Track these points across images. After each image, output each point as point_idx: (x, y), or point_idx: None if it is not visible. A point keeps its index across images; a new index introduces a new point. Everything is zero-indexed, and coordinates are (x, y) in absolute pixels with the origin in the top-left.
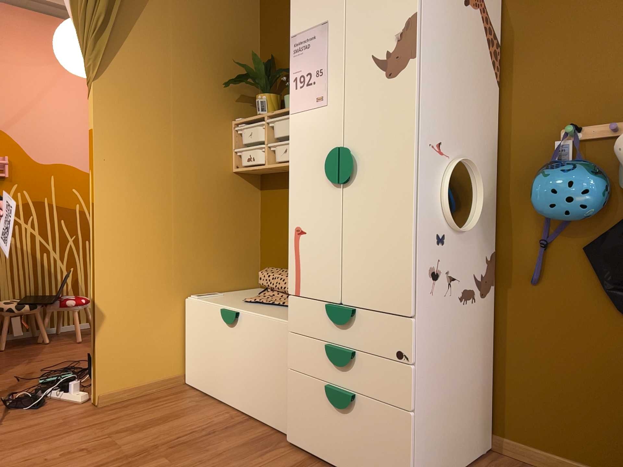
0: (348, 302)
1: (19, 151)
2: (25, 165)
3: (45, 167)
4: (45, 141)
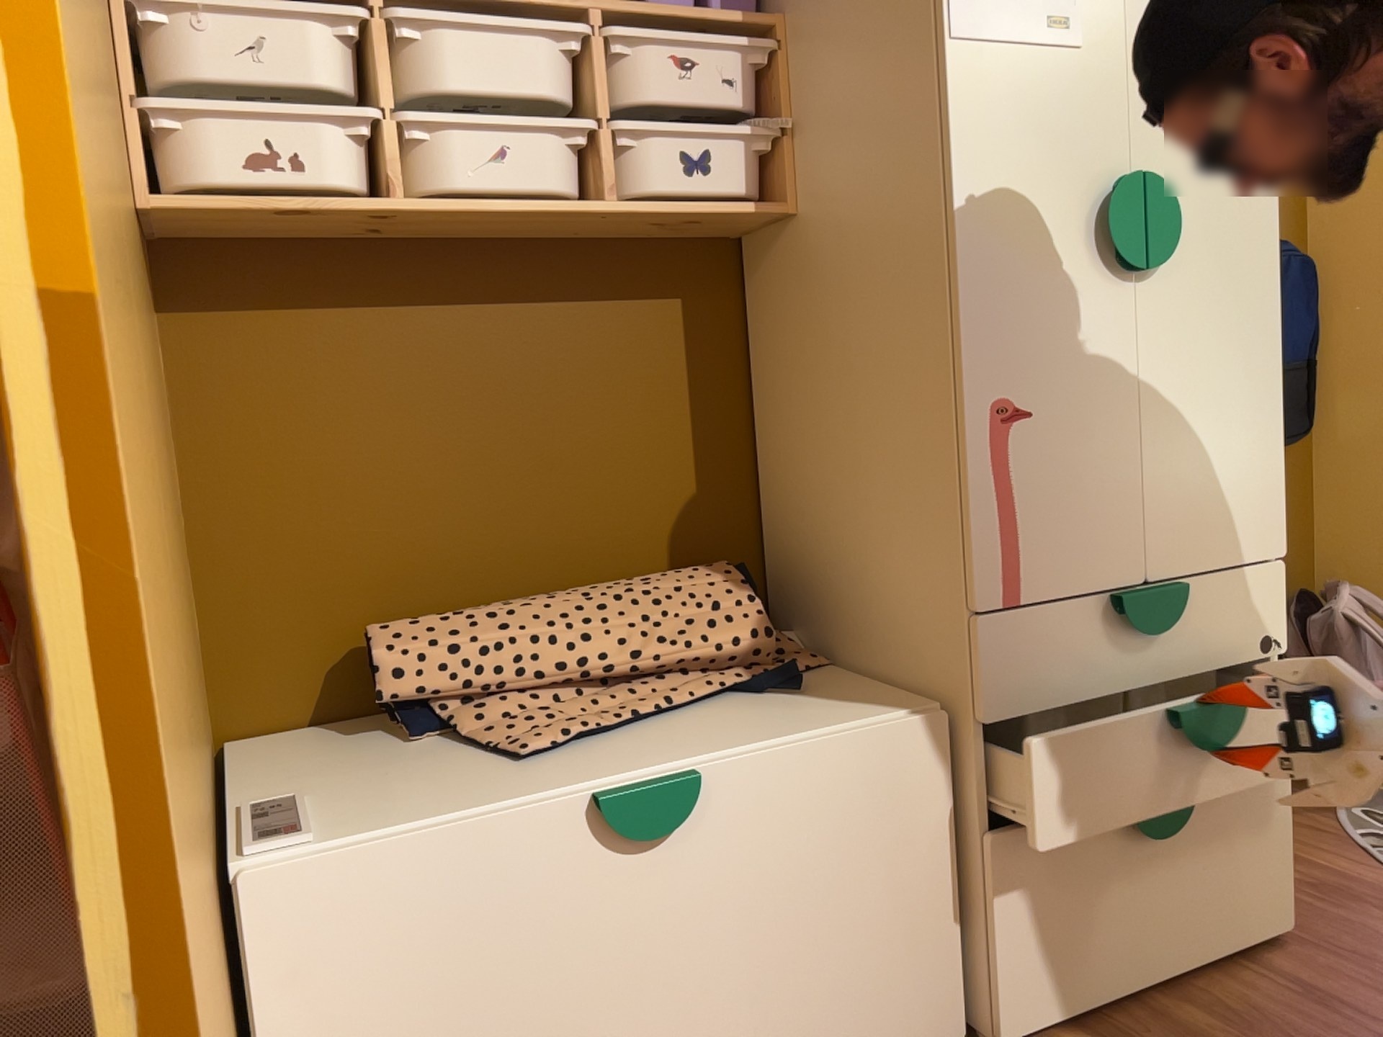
0: (1163, 570)
1: None
2: None
3: None
4: None
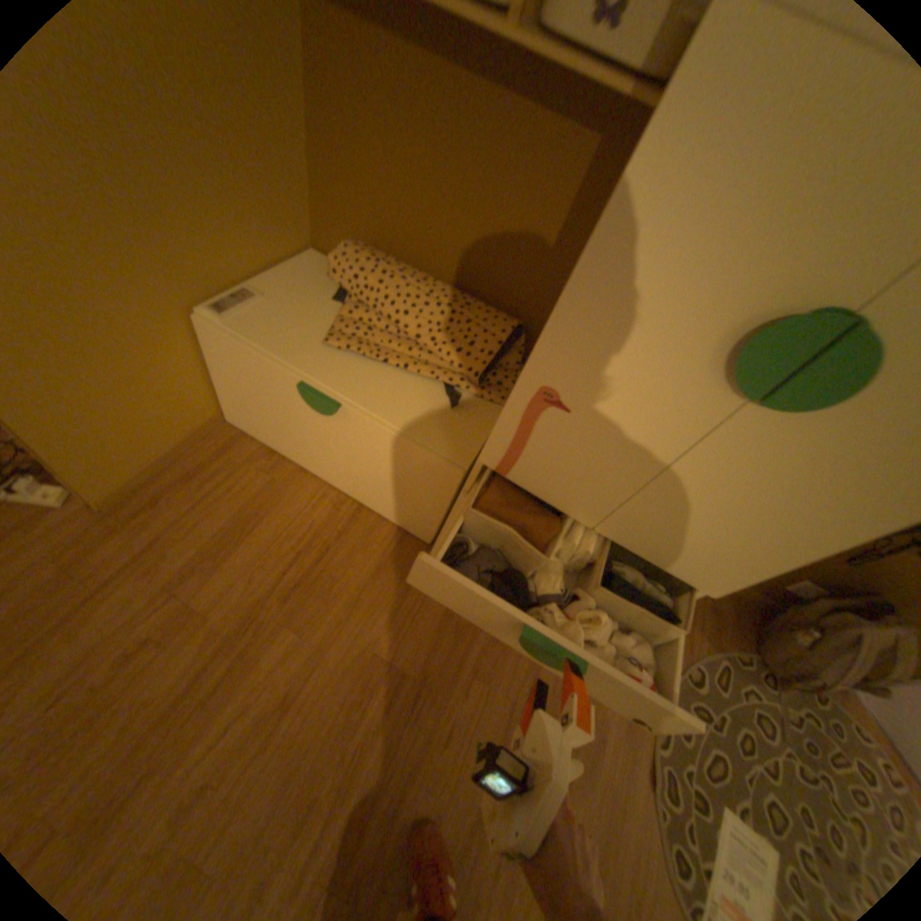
0: (609, 534)
1: None
2: None
3: None
4: None
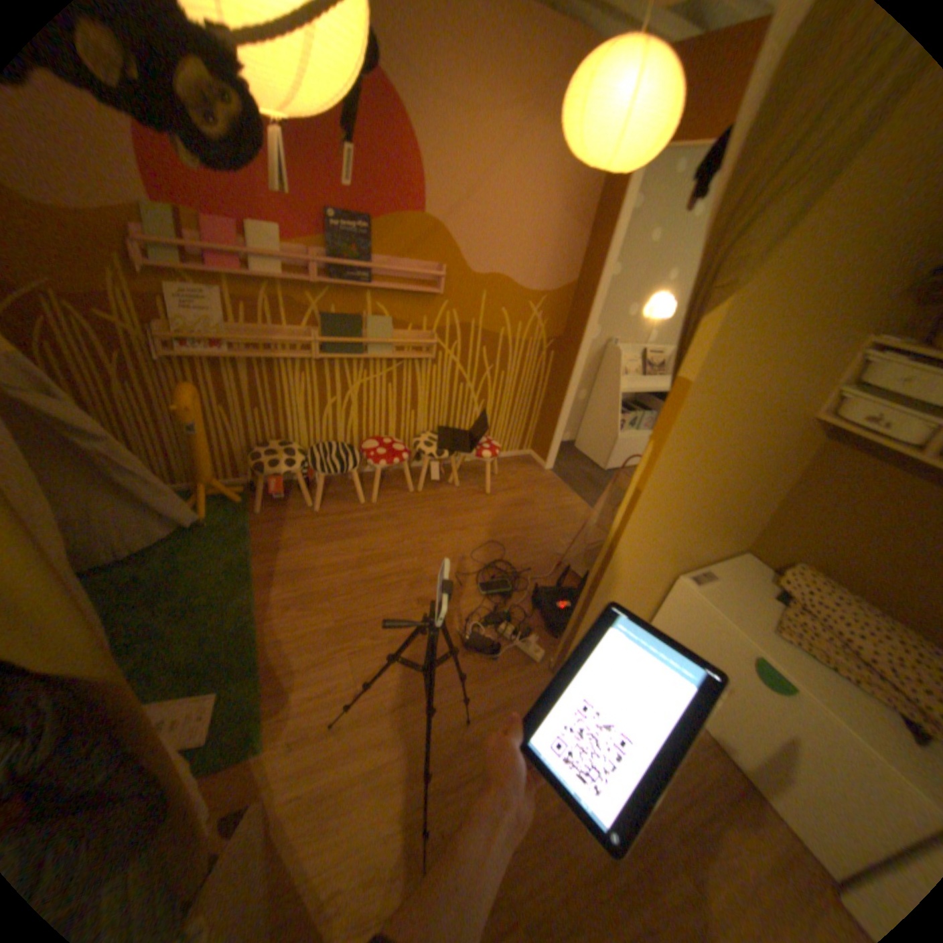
0: None
1: (453, 255)
2: (456, 275)
3: (477, 277)
4: (483, 240)
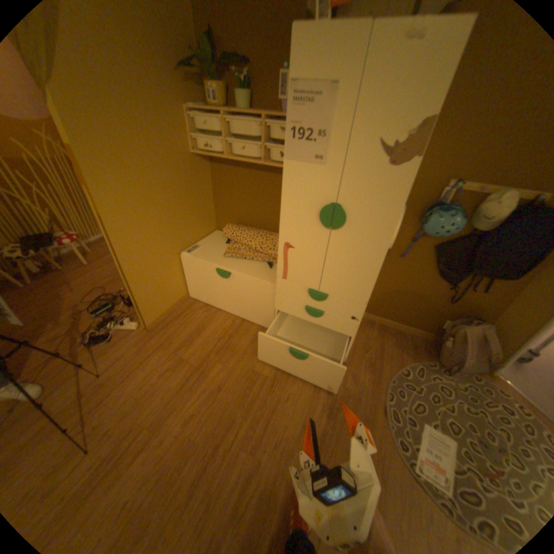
0: (323, 291)
1: None
2: None
3: None
4: None
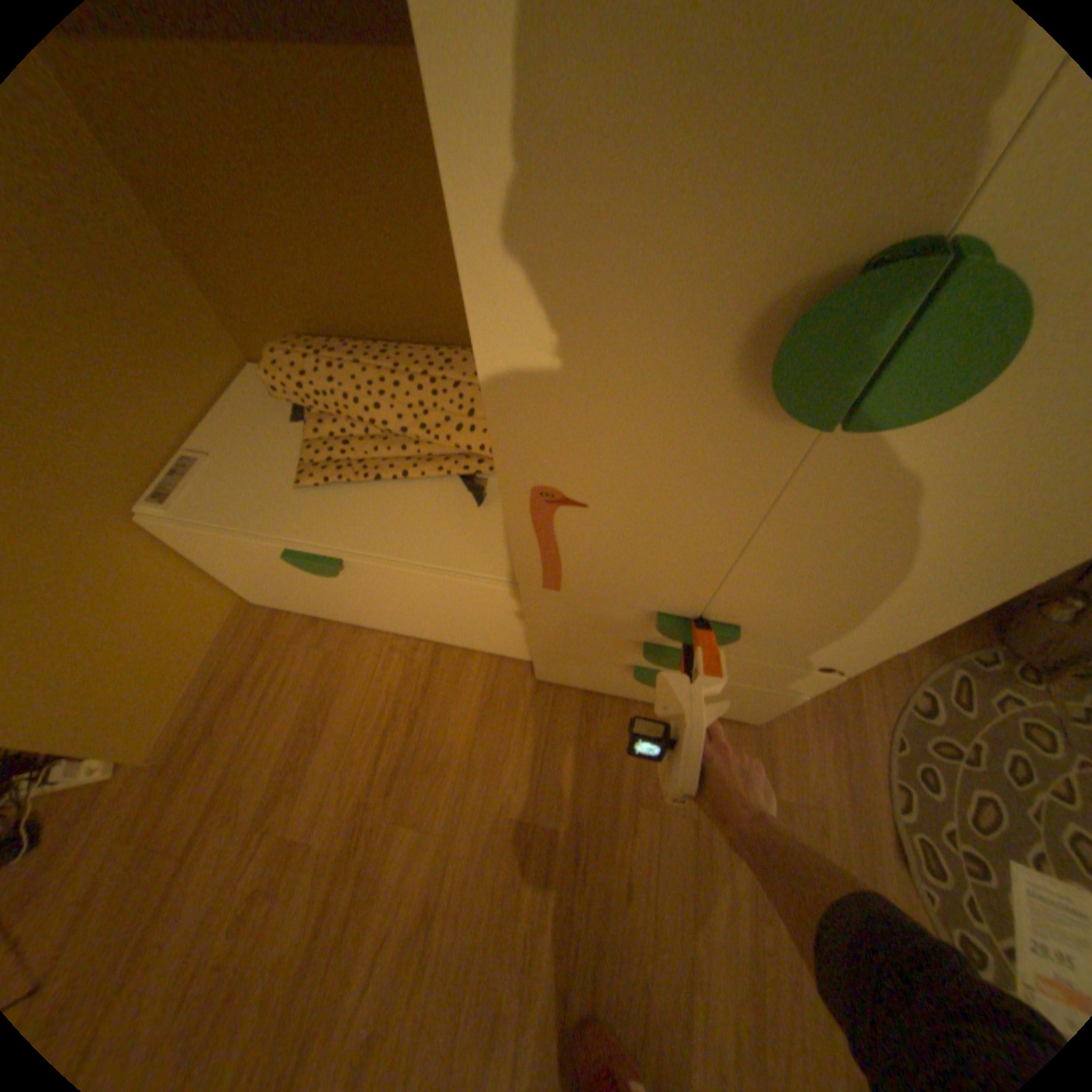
0: (722, 619)
1: None
2: None
3: None
4: None
